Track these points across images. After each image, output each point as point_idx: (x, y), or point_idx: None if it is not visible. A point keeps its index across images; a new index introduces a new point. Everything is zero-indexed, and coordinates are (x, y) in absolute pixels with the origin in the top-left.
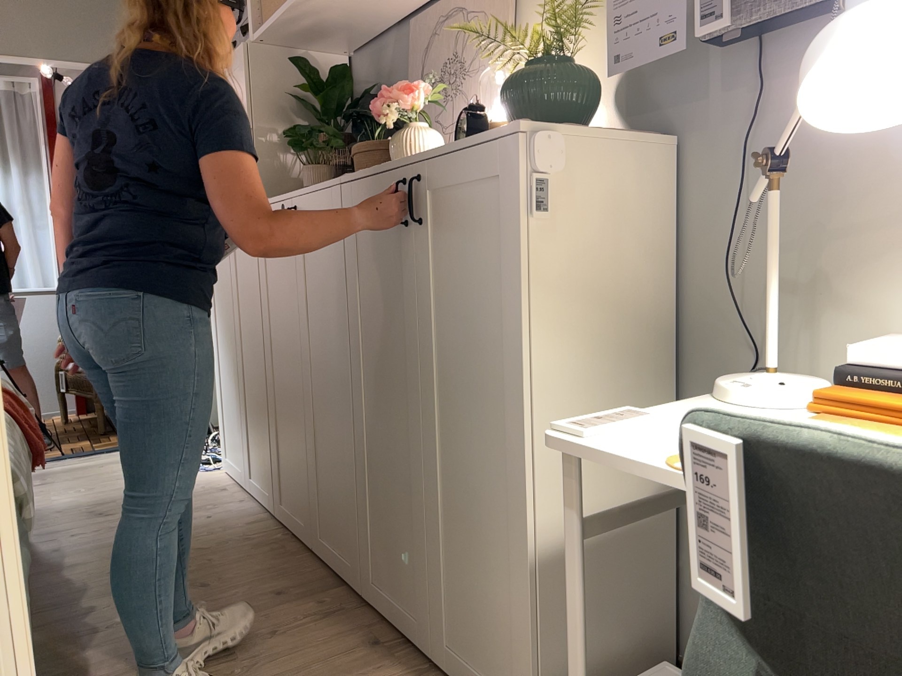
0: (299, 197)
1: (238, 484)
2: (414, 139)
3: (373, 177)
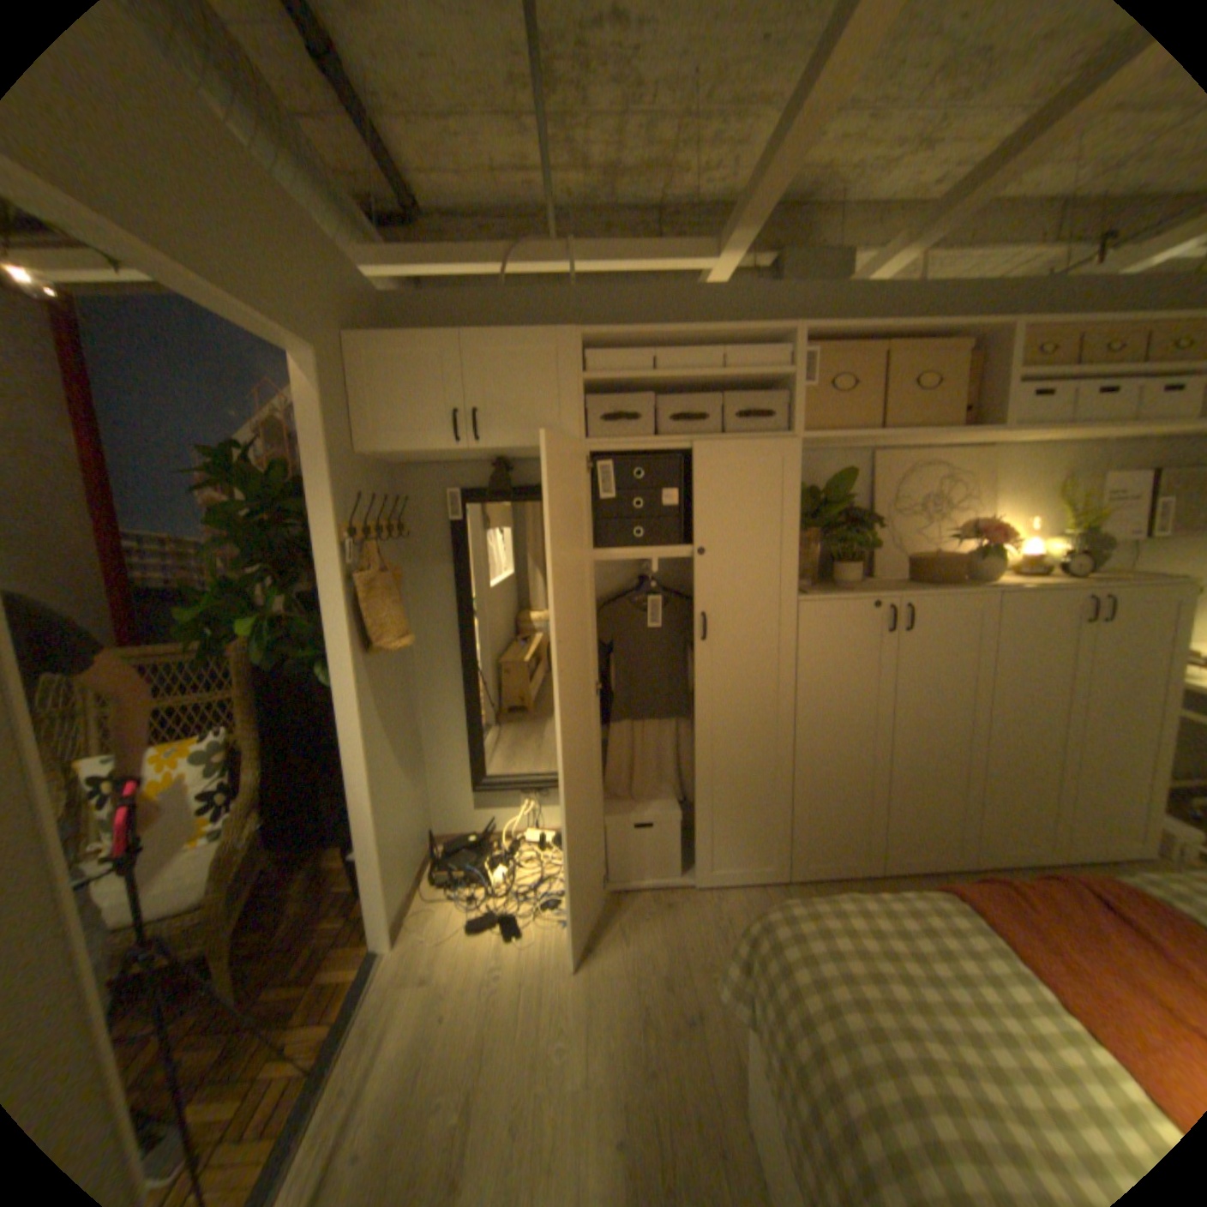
0: (923, 598)
1: (659, 894)
2: (1008, 561)
3: (1053, 592)
